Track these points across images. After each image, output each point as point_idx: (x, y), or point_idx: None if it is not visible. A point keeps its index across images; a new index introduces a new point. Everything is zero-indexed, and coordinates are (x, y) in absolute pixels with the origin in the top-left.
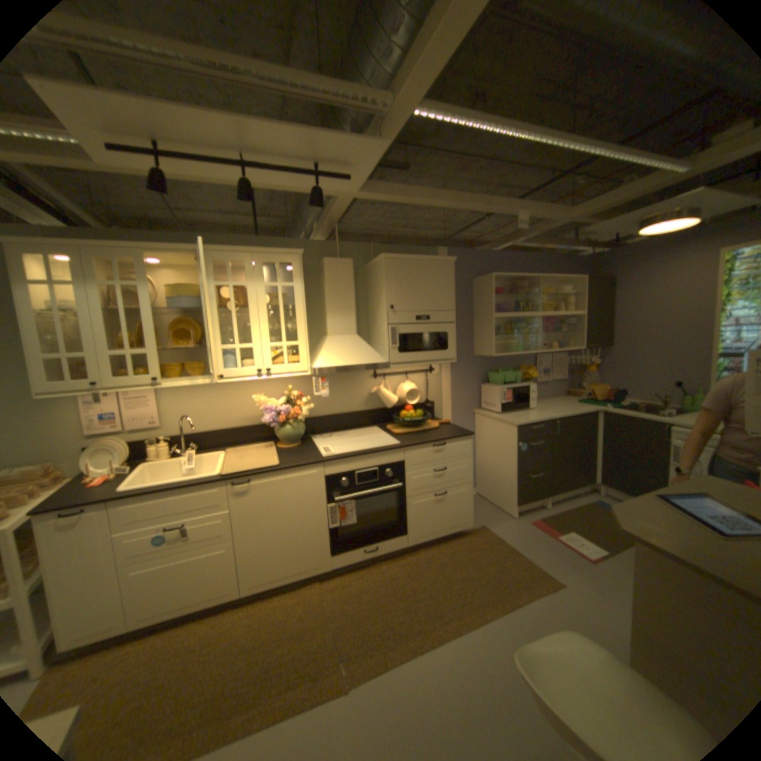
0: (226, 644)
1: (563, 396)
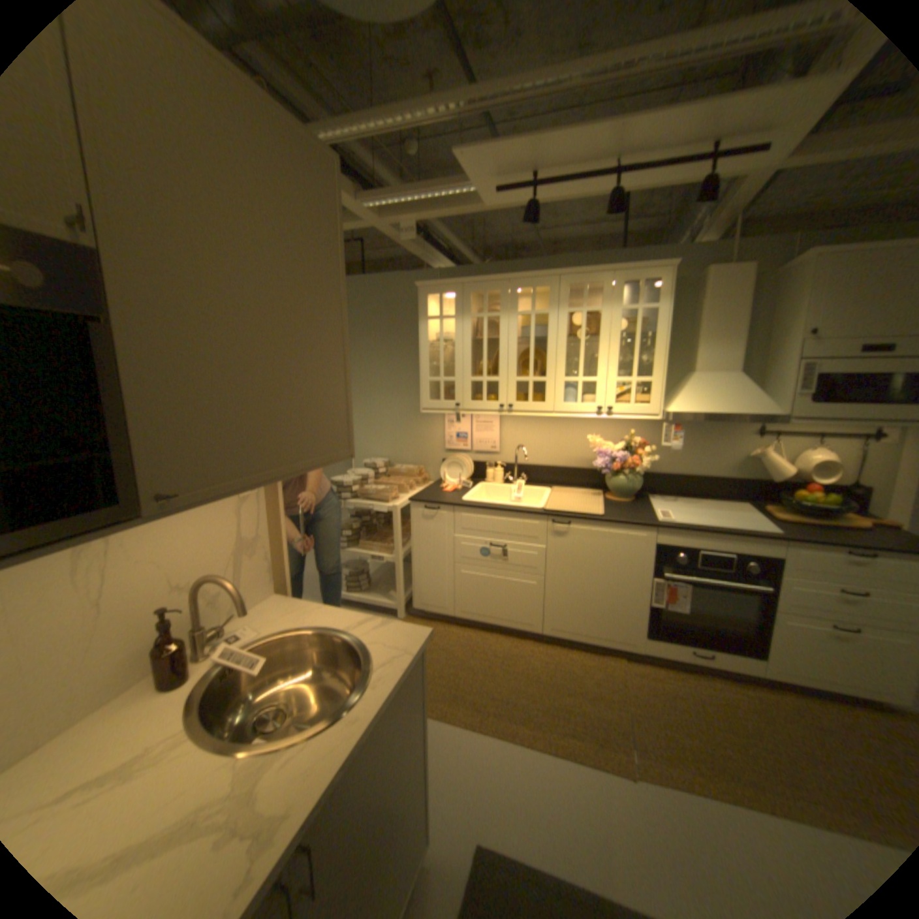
0: (525, 668)
1: None
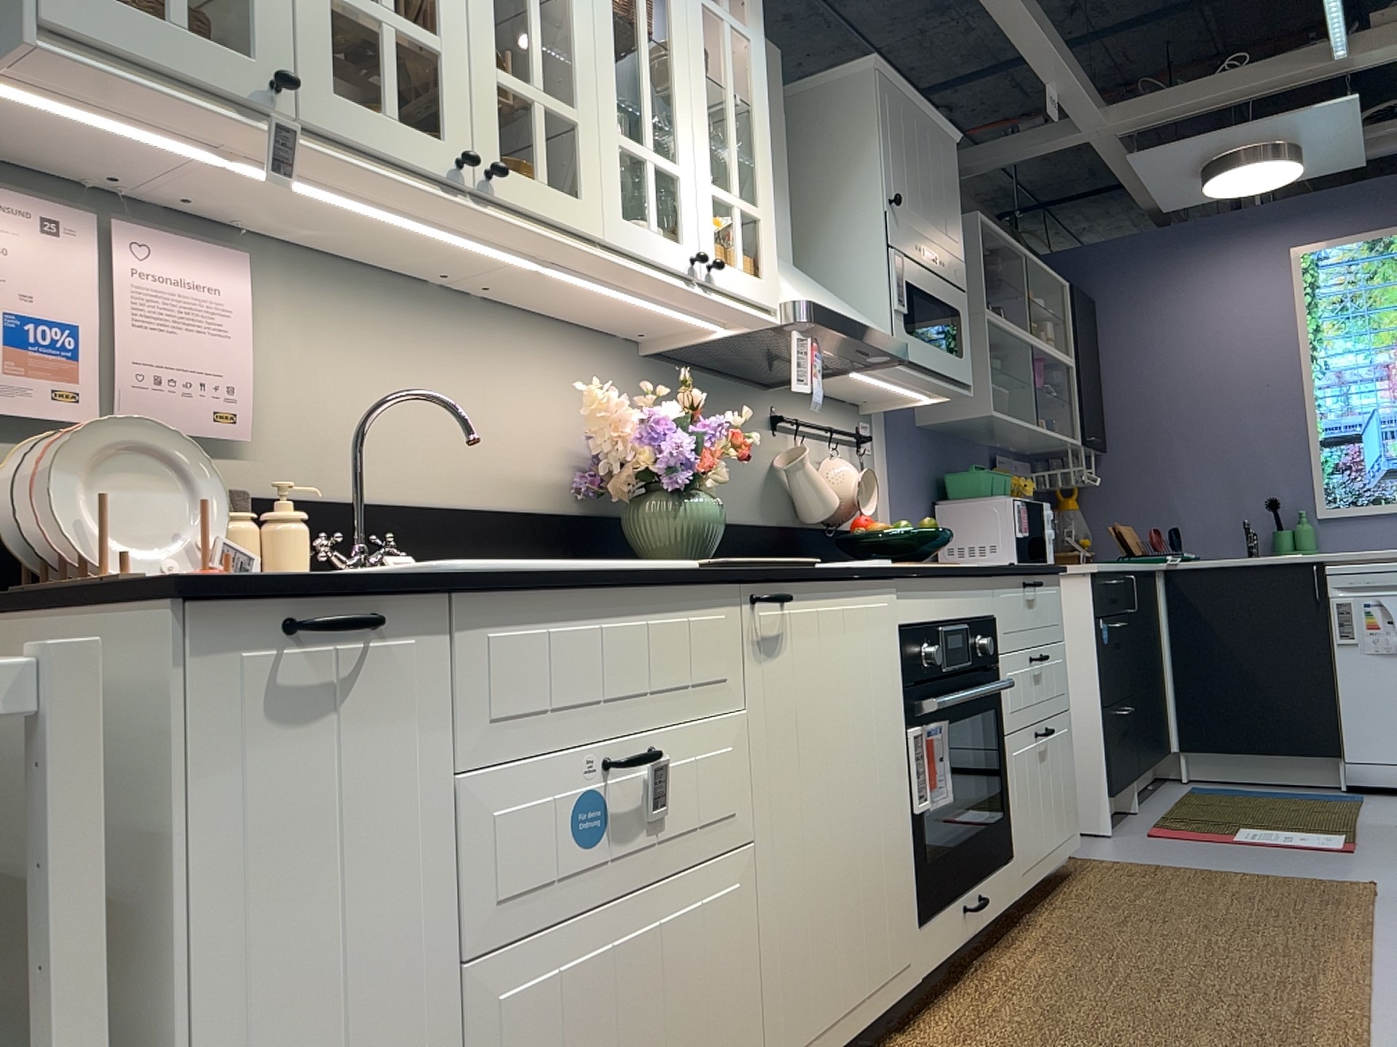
0: None
1: None
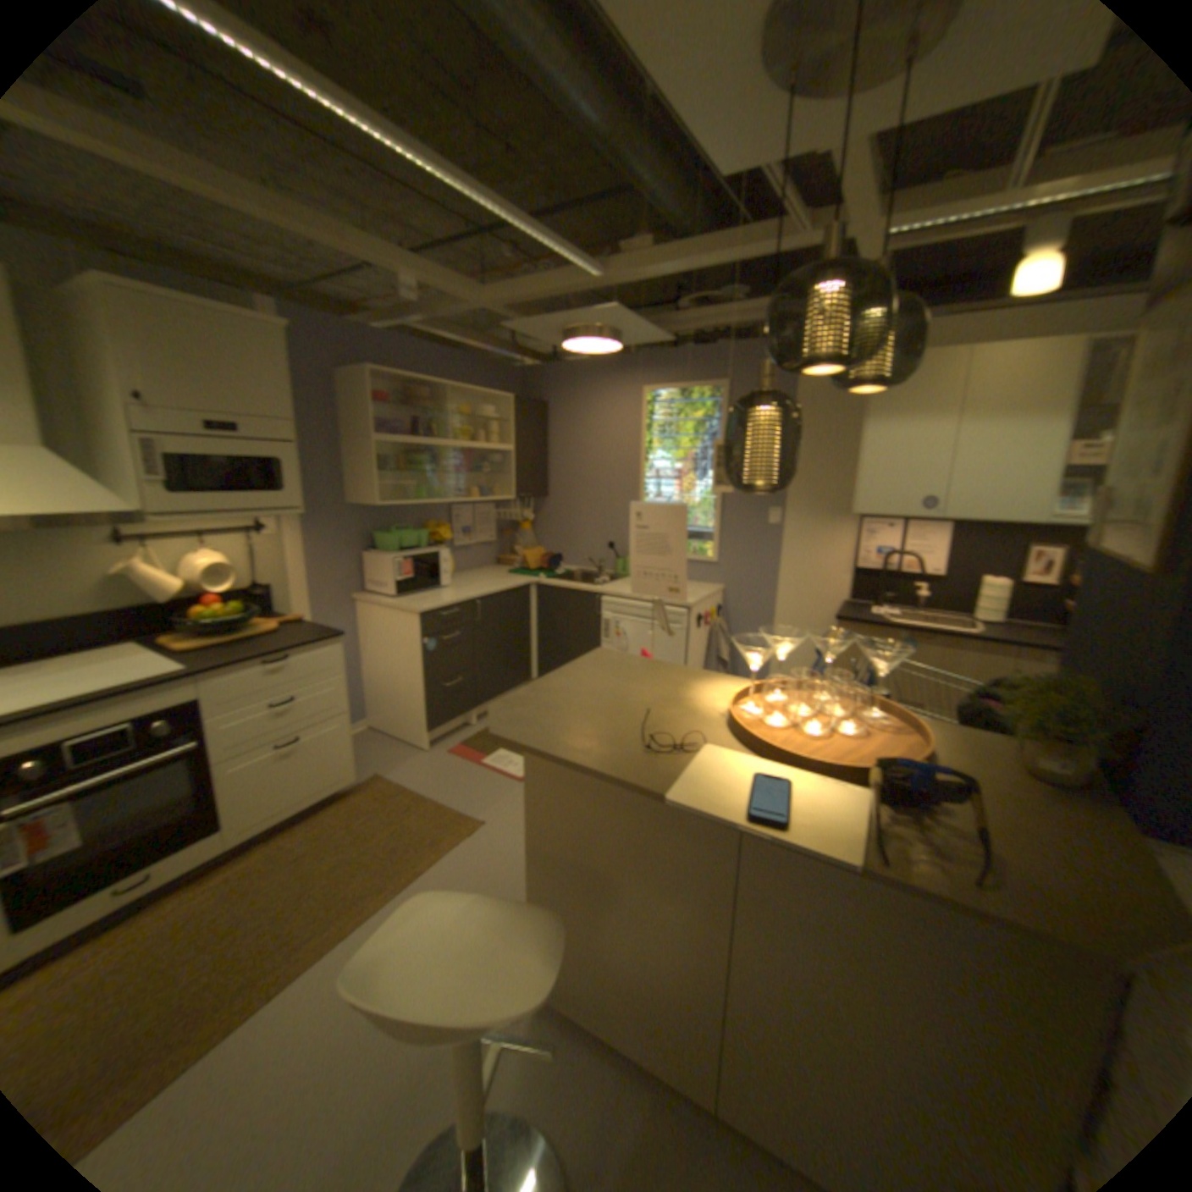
0: None
1: (493, 566)
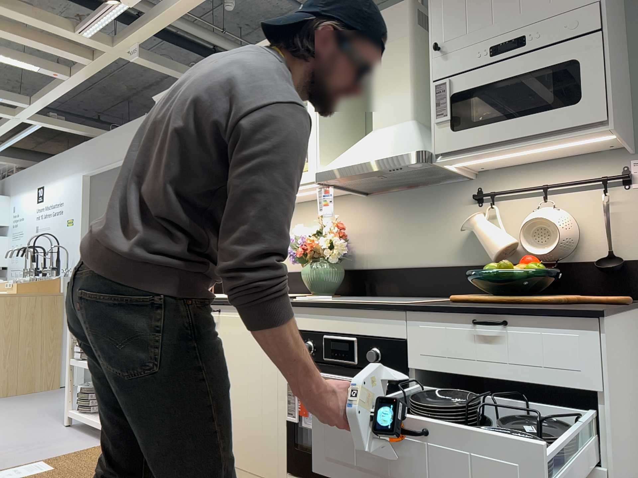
0: None
1: None
